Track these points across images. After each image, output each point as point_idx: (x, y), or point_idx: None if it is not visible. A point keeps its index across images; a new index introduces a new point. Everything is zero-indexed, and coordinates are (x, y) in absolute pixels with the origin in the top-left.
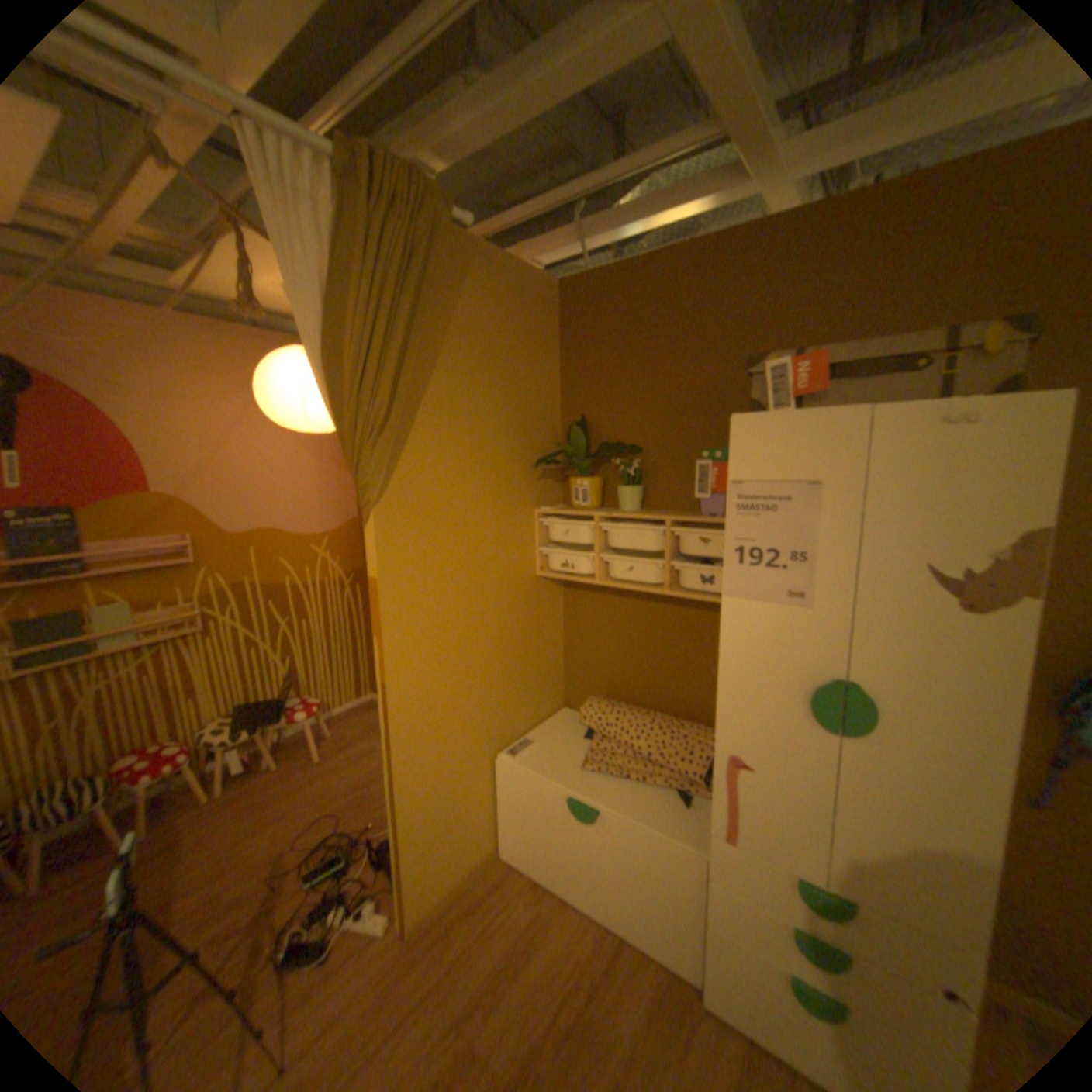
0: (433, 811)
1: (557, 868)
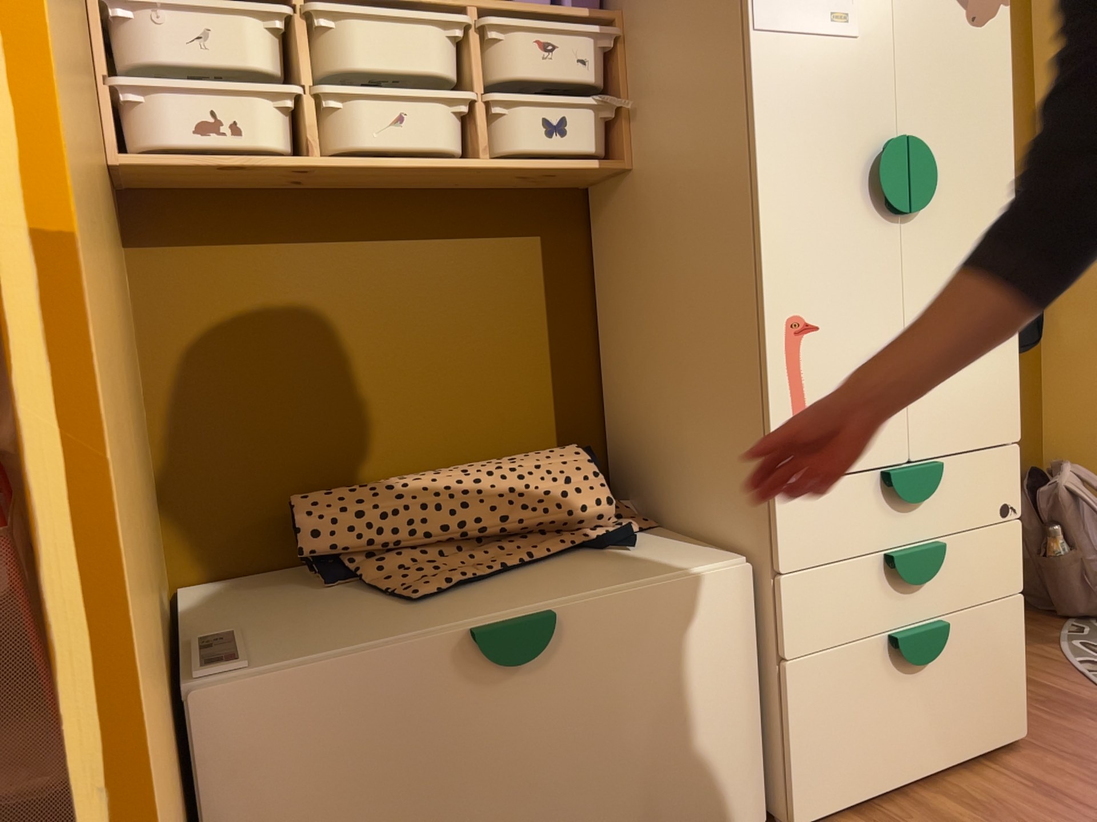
0: None
1: None
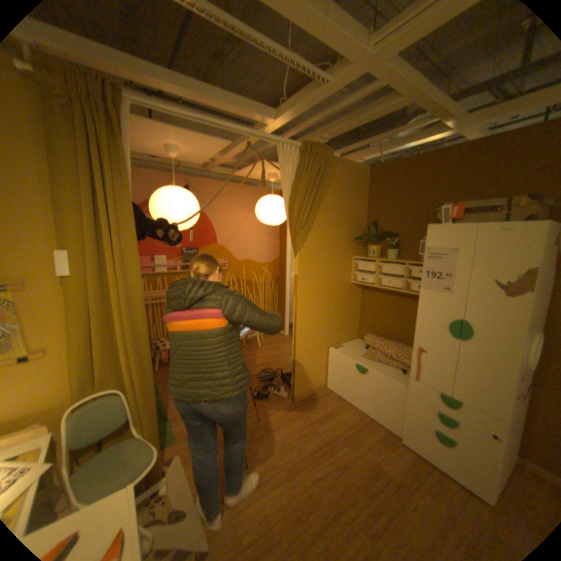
0: (306, 360)
1: (349, 392)
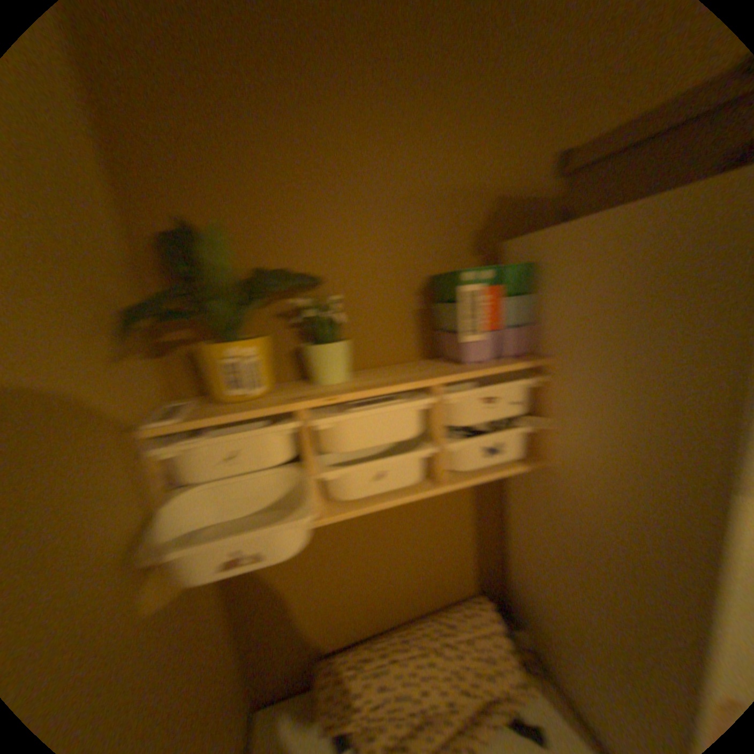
0: None
1: None
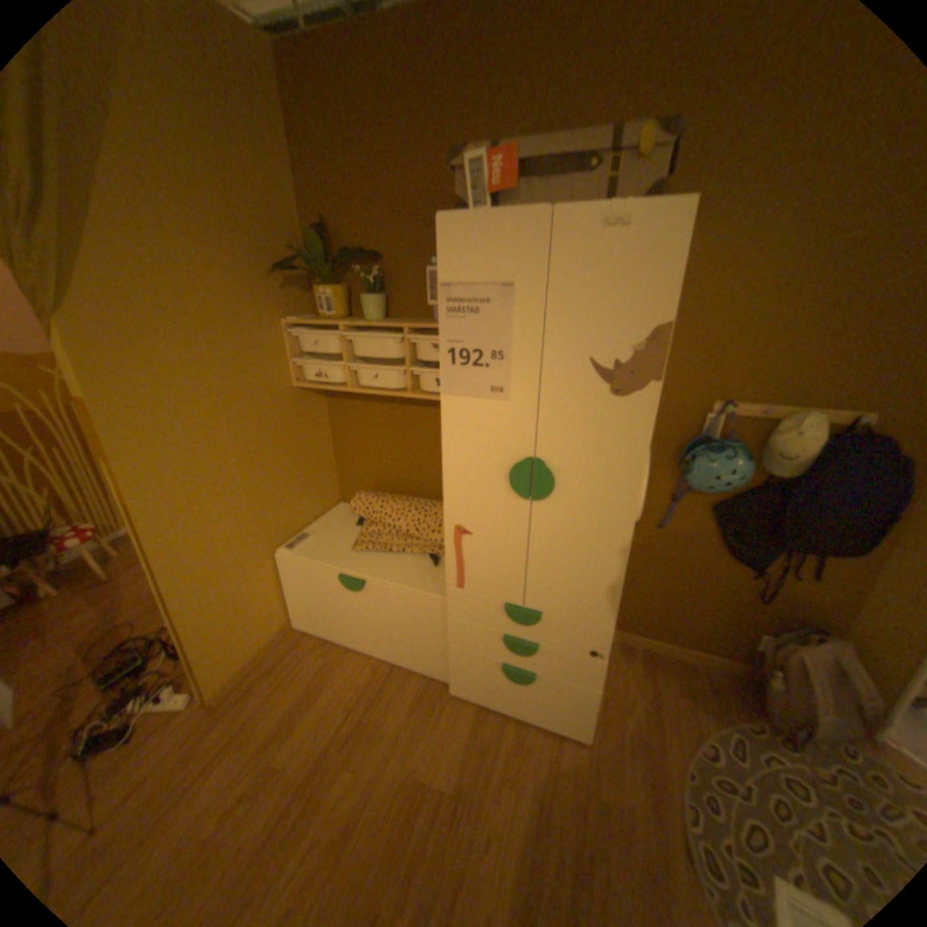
0: (215, 607)
1: (339, 628)
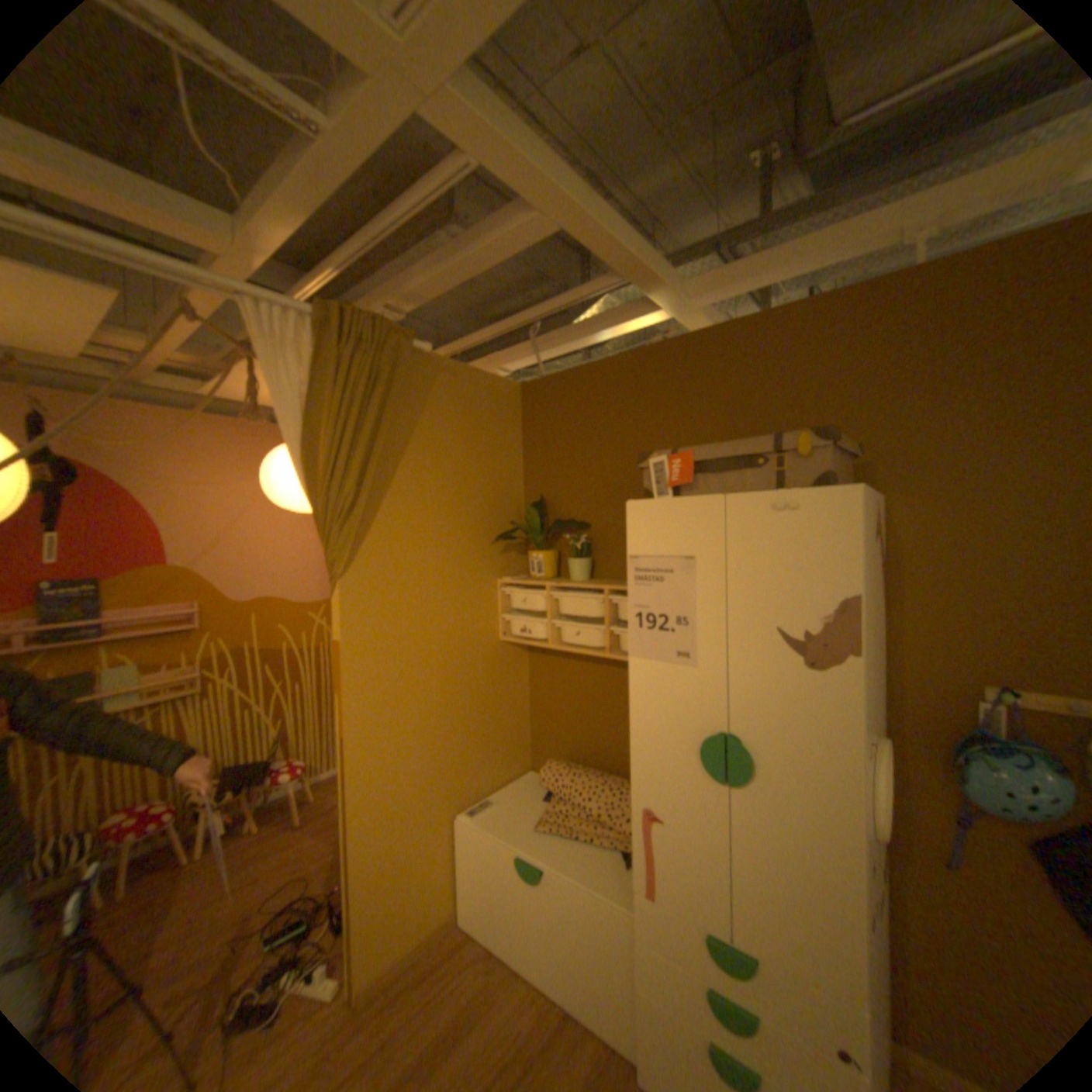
0: (387, 870)
1: (508, 936)
